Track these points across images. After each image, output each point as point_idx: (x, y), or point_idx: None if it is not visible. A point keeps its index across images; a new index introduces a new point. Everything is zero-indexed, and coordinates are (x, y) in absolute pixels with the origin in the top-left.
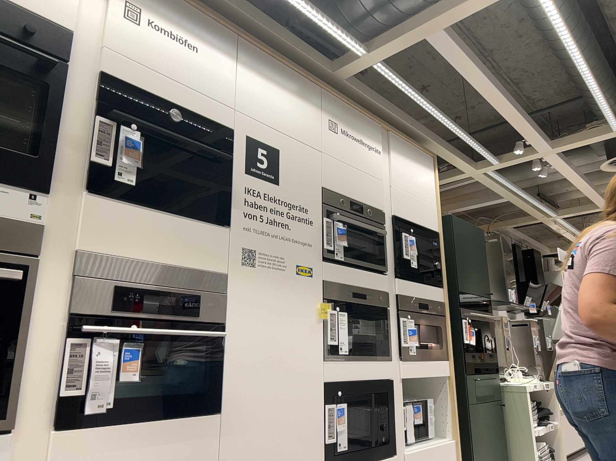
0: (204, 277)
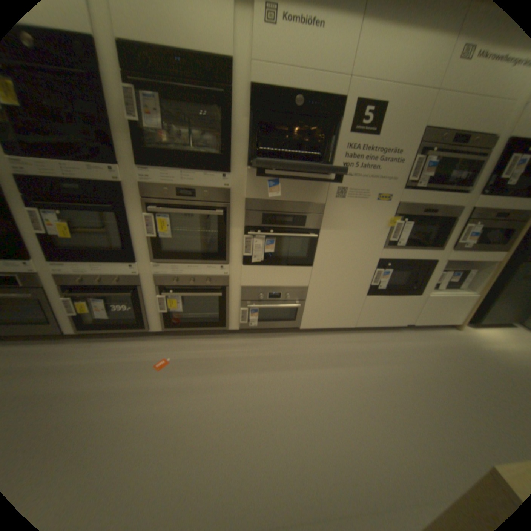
0: (310, 206)
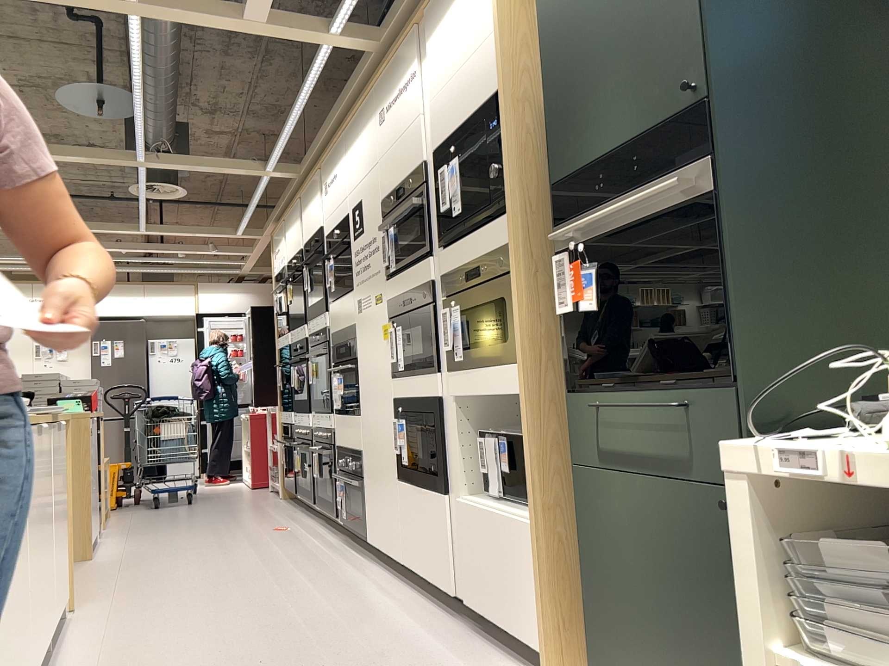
0: (349, 330)
